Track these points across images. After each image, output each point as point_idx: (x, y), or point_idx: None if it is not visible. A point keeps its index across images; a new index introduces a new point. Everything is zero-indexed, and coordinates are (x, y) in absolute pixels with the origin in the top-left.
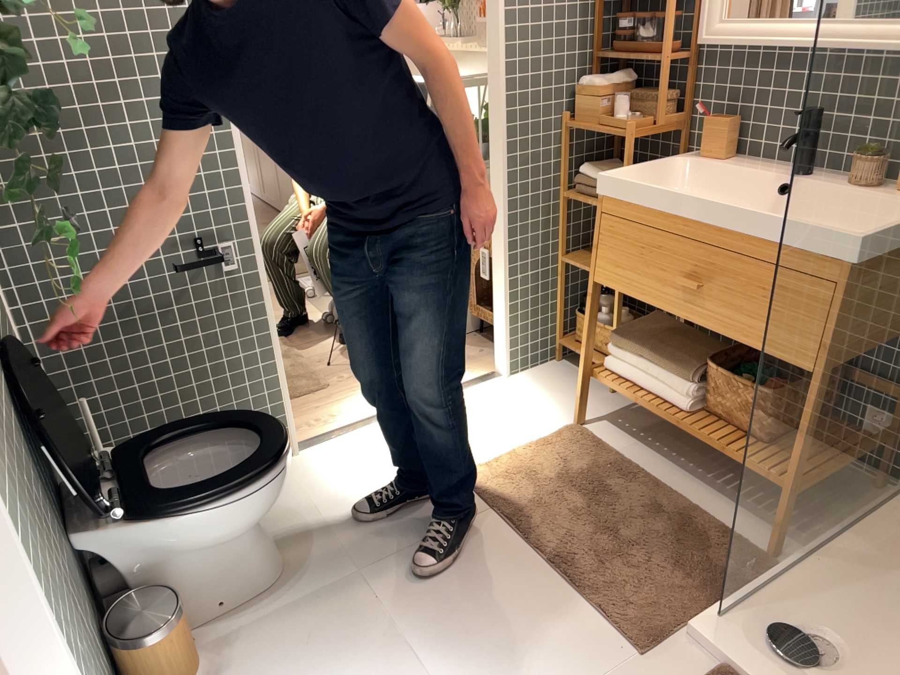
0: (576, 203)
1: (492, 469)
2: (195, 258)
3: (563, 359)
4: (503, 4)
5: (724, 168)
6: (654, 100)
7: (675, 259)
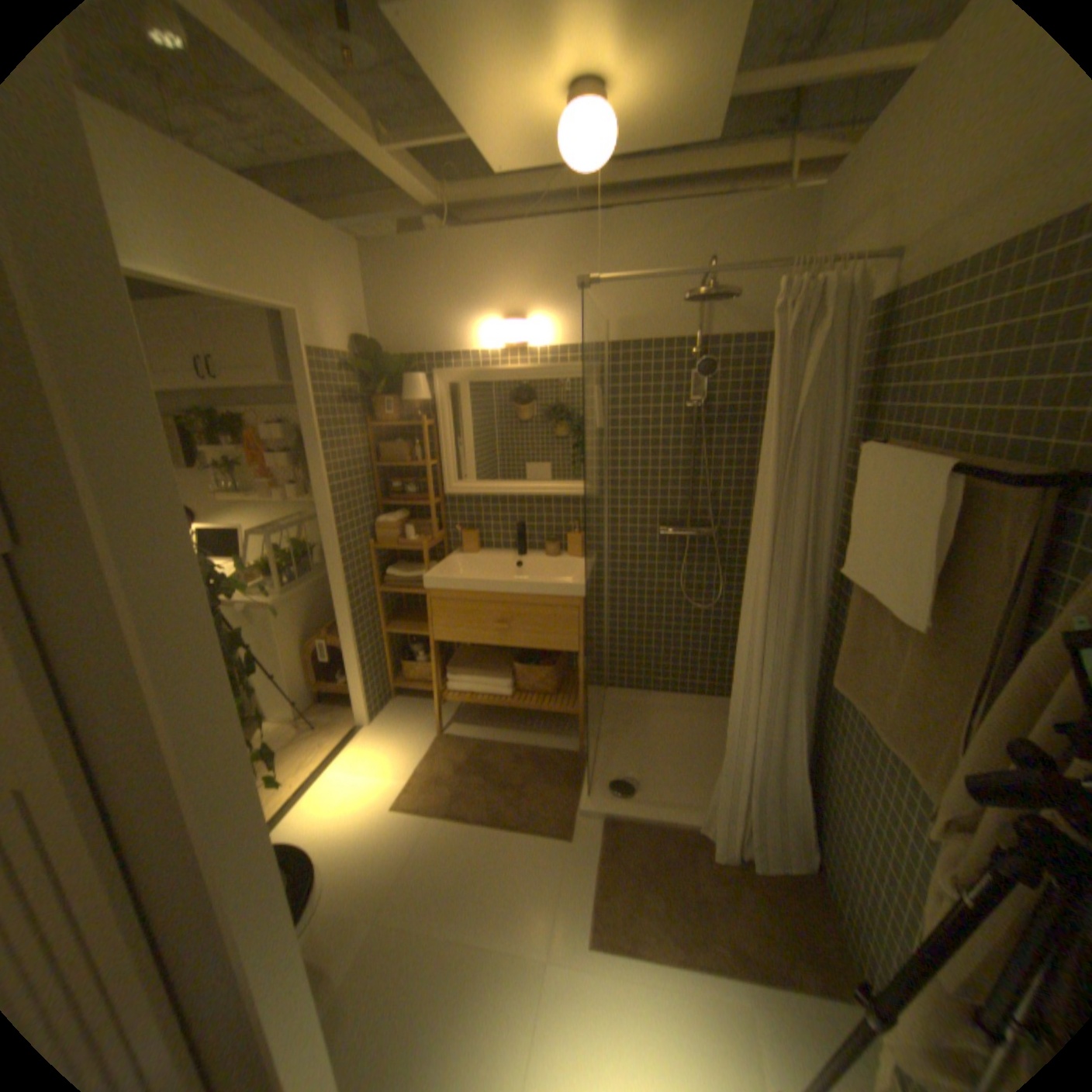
0: (385, 594)
1: (410, 793)
2: None
3: (397, 697)
4: (328, 483)
5: (481, 557)
6: (423, 525)
7: (480, 614)
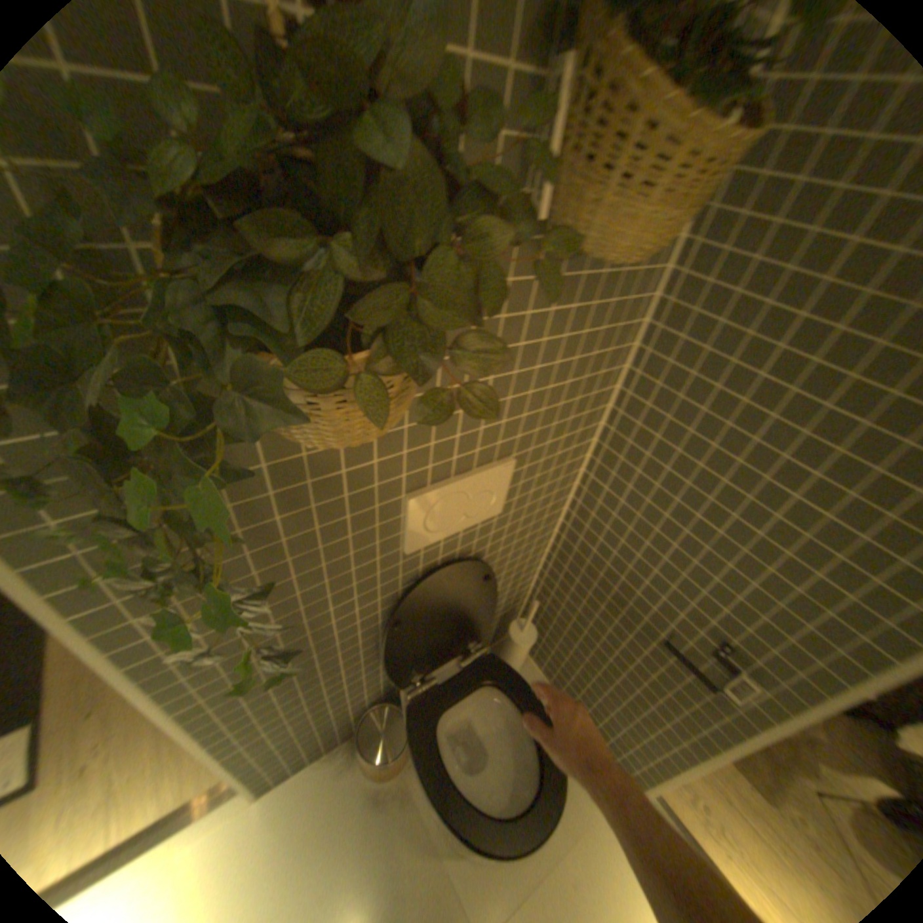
0: None
1: None
2: (713, 652)
3: None
4: None
5: None
6: None
7: None
